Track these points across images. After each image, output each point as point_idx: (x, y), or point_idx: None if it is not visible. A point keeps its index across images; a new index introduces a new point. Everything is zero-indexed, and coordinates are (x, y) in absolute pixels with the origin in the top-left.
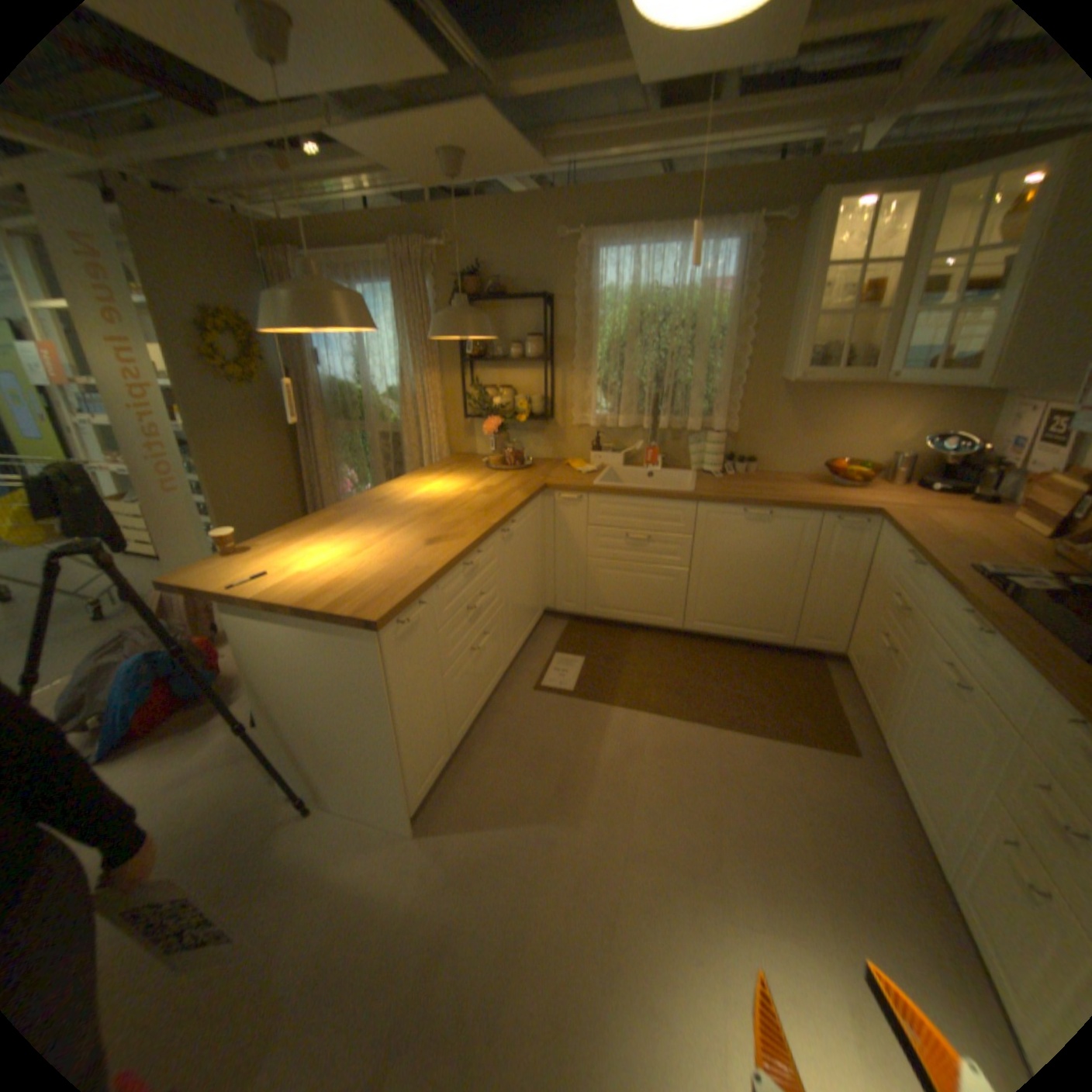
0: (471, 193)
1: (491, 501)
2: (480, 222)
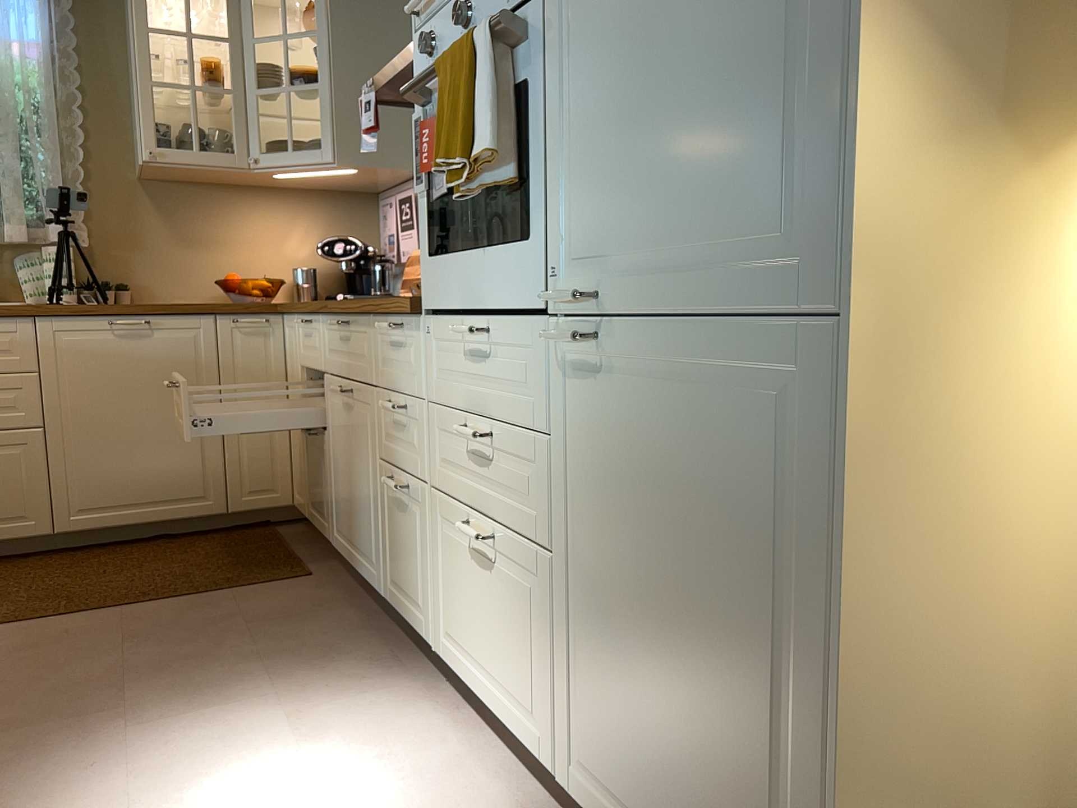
0: None
1: None
2: None
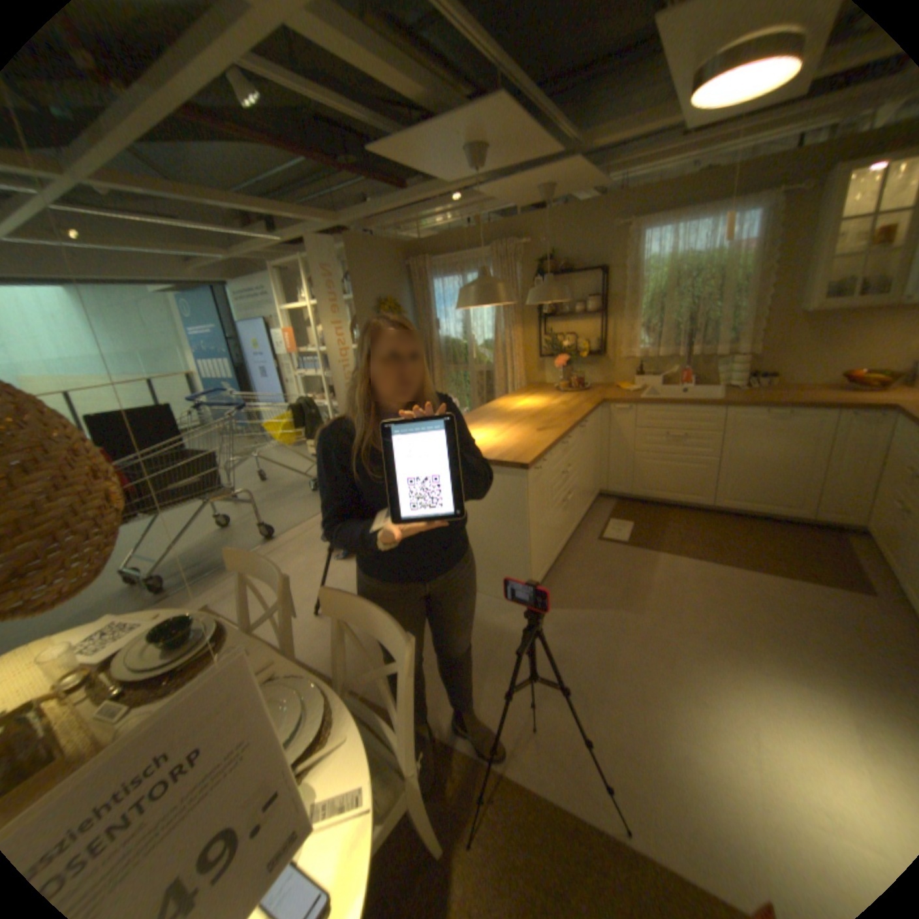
0: (549, 205)
1: (568, 409)
2: (555, 223)
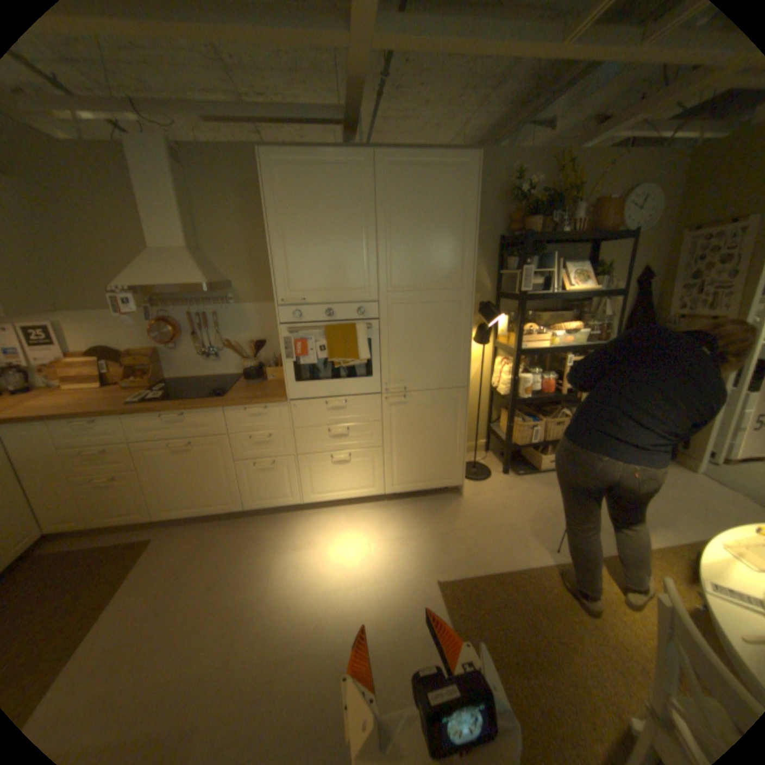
0: None
1: None
2: None
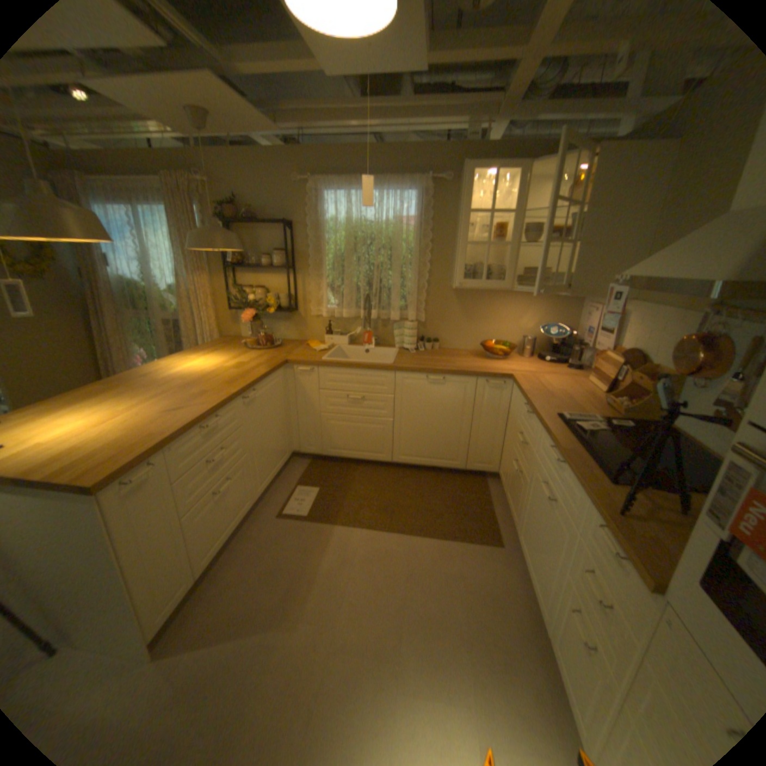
0: (227, 144)
1: (238, 374)
2: (235, 165)
